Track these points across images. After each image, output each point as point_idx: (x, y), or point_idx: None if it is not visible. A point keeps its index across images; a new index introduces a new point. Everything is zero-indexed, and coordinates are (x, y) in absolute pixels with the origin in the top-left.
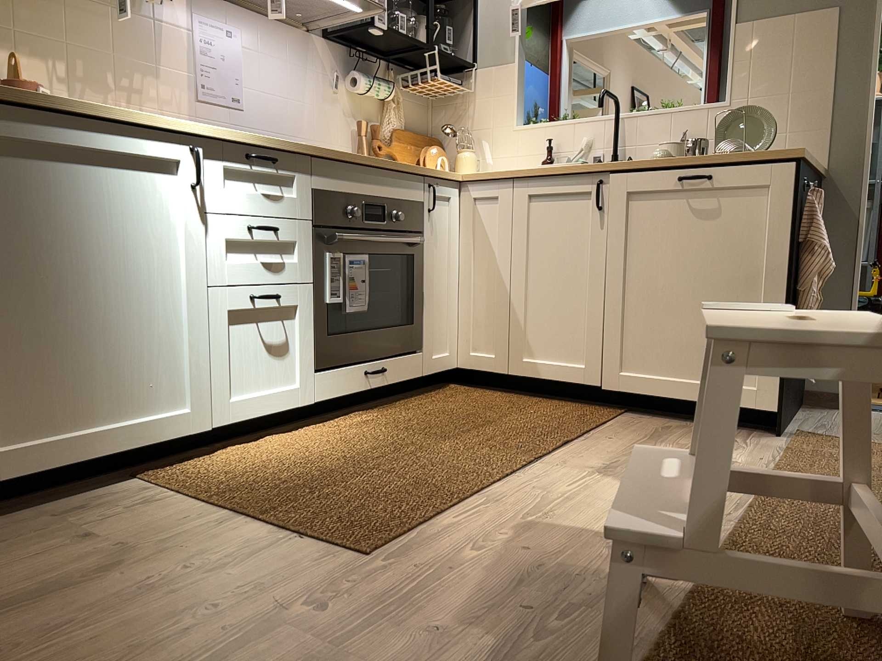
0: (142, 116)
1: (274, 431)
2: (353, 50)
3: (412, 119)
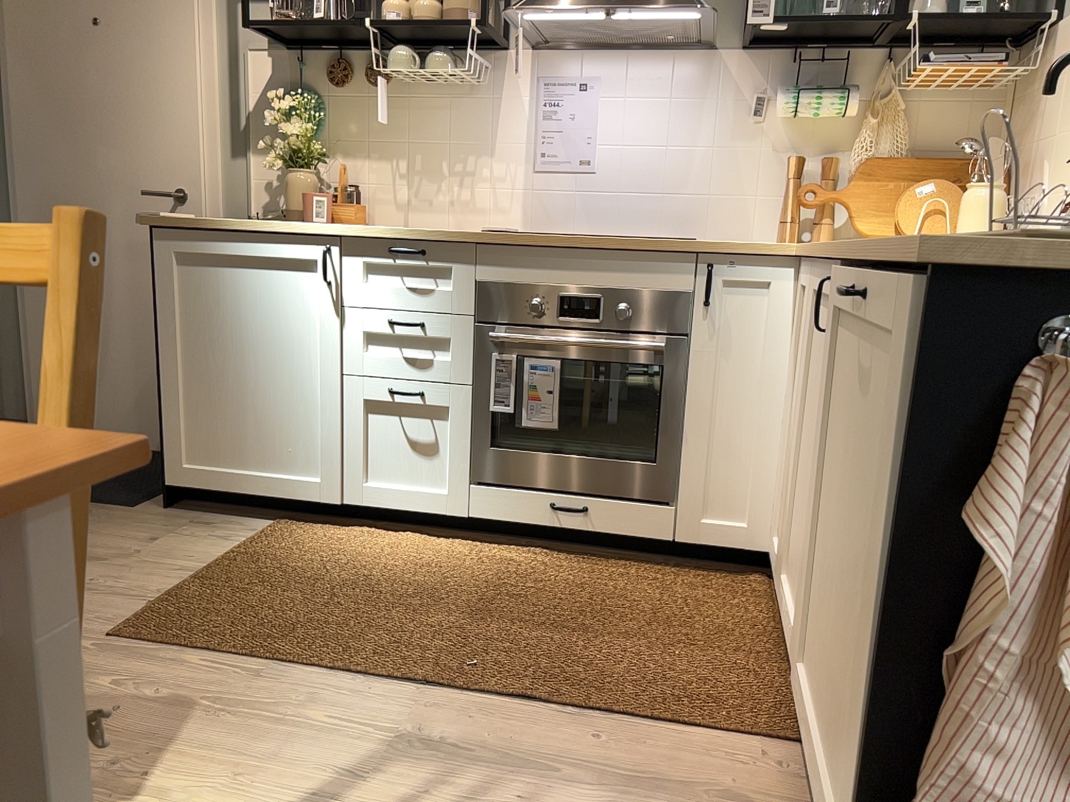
0: (281, 223)
1: (440, 534)
2: (802, 49)
3: (946, 131)
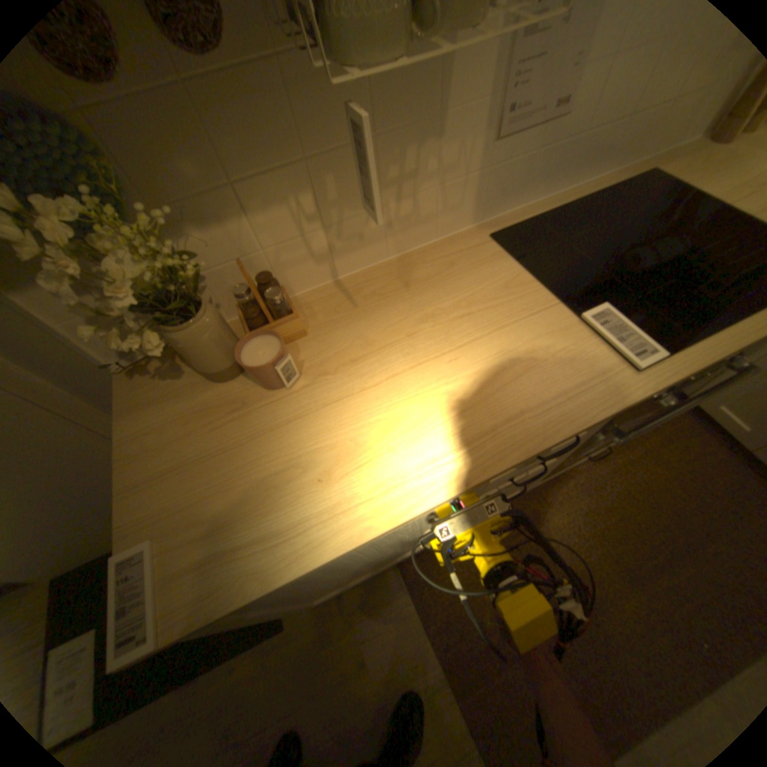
0: (383, 524)
1: None
2: None
3: None
